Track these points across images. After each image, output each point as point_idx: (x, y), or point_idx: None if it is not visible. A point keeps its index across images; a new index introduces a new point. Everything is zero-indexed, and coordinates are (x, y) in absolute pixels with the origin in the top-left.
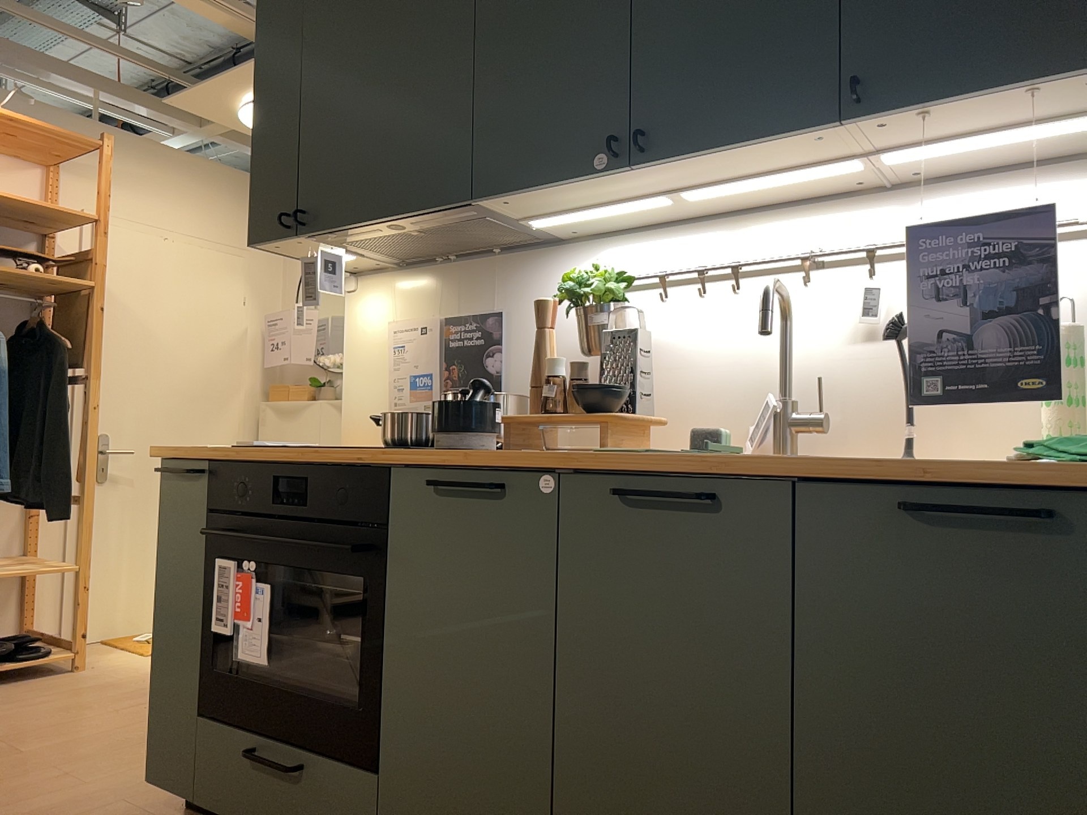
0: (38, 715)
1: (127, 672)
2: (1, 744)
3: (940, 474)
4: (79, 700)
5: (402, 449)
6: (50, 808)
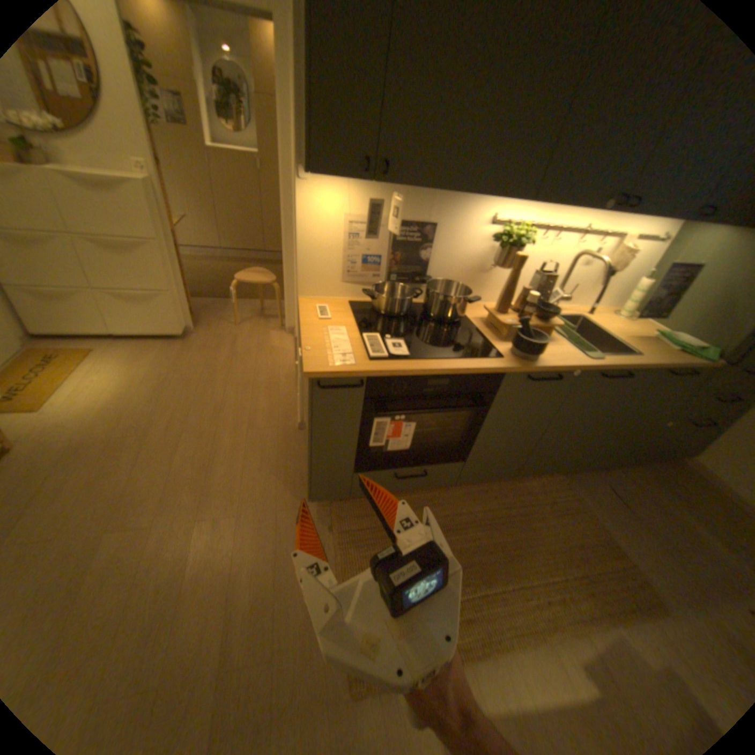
0: (84, 498)
1: (60, 432)
2: (119, 531)
3: (684, 366)
4: (84, 472)
5: (500, 357)
6: (252, 539)
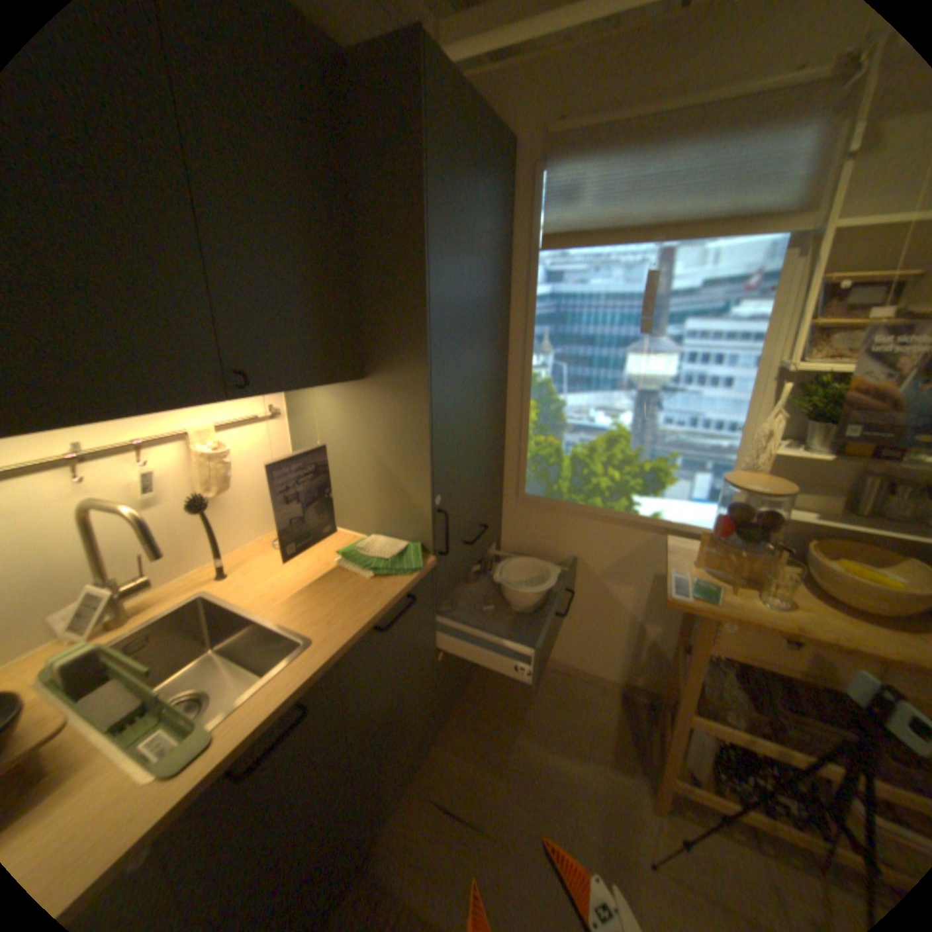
0: None
1: None
2: None
3: (386, 610)
4: None
5: None
6: None
